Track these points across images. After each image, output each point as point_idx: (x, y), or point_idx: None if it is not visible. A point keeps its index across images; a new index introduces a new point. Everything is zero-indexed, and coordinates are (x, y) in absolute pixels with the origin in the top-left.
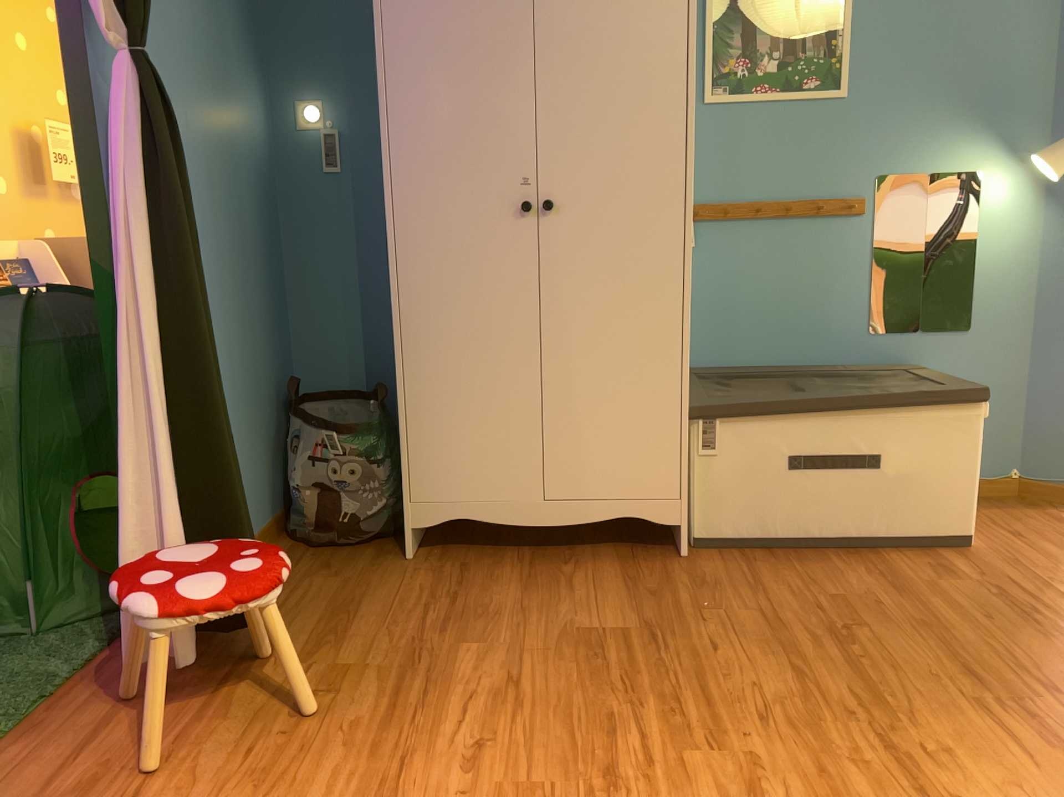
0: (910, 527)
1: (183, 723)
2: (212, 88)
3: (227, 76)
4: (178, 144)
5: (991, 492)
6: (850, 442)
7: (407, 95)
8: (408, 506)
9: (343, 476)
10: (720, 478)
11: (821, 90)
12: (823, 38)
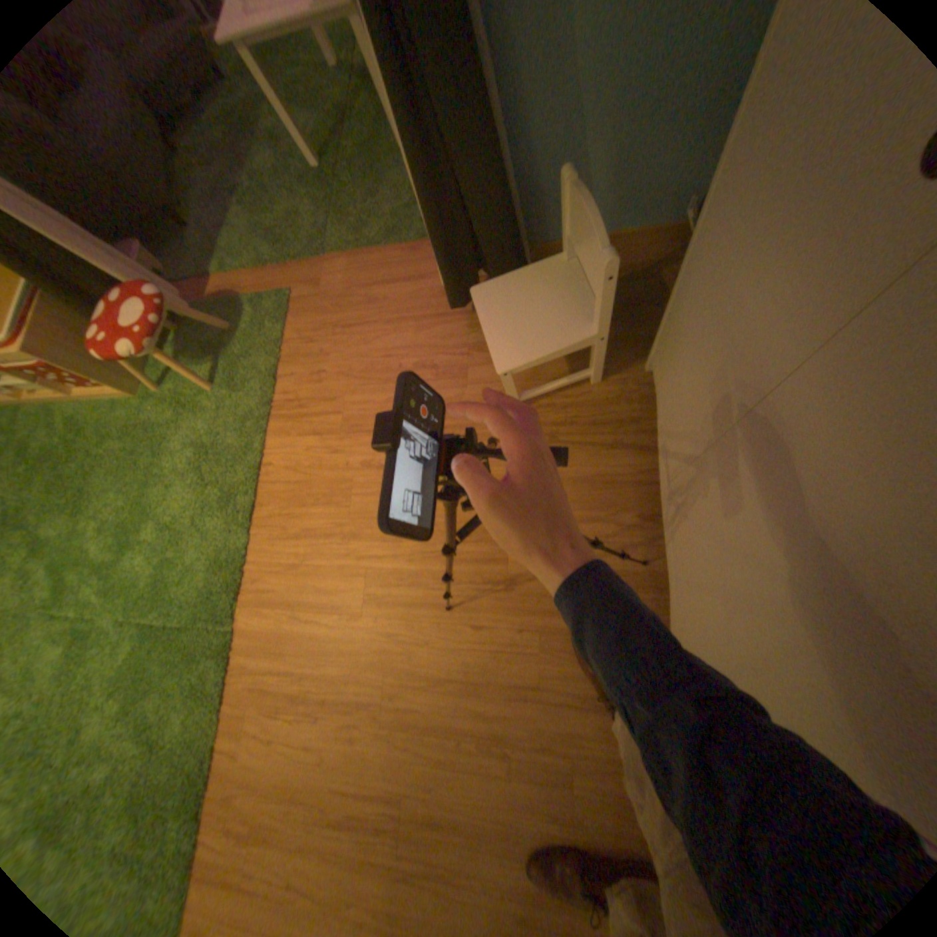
0: None
1: (410, 320)
2: None
3: None
4: None
5: None
6: None
7: None
8: (655, 349)
9: None
10: None
11: None
12: None
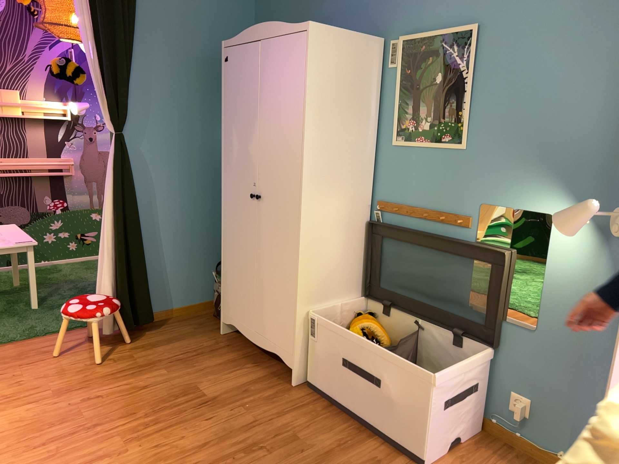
0: (392, 433)
1: (81, 350)
2: (196, 130)
3: (211, 124)
4: (128, 163)
5: (539, 457)
6: (367, 364)
7: (227, 141)
8: (221, 312)
9: (220, 291)
10: (315, 354)
11: (450, 143)
12: (454, 110)
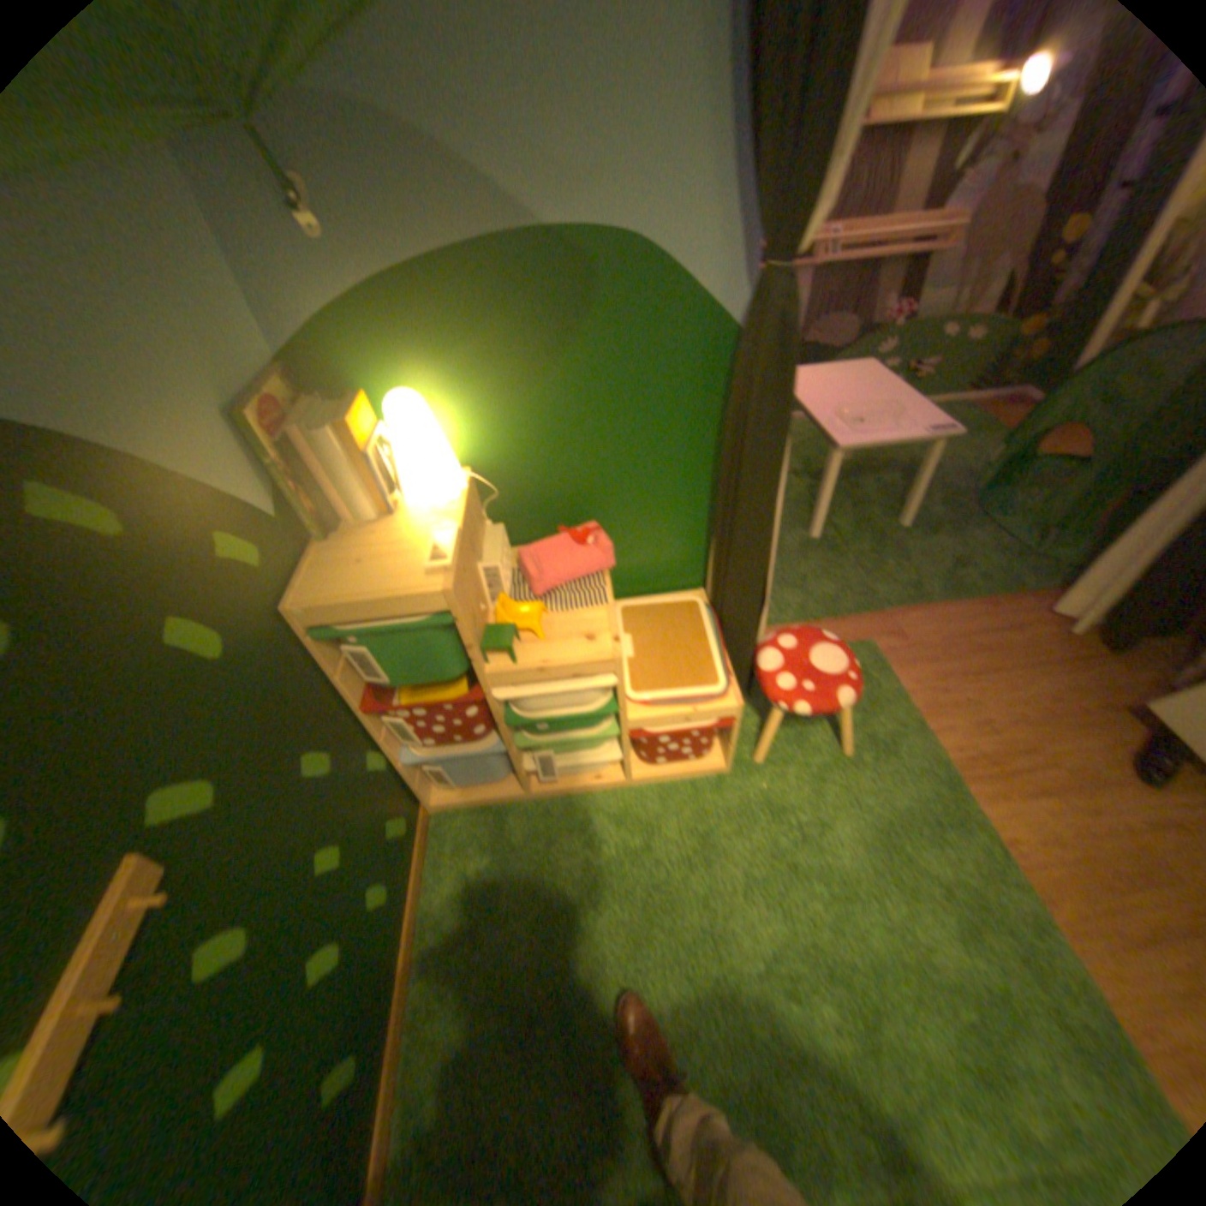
0: None
1: (1048, 663)
2: None
3: None
4: None
5: None
6: None
7: None
8: None
9: None
10: None
11: None
12: None
